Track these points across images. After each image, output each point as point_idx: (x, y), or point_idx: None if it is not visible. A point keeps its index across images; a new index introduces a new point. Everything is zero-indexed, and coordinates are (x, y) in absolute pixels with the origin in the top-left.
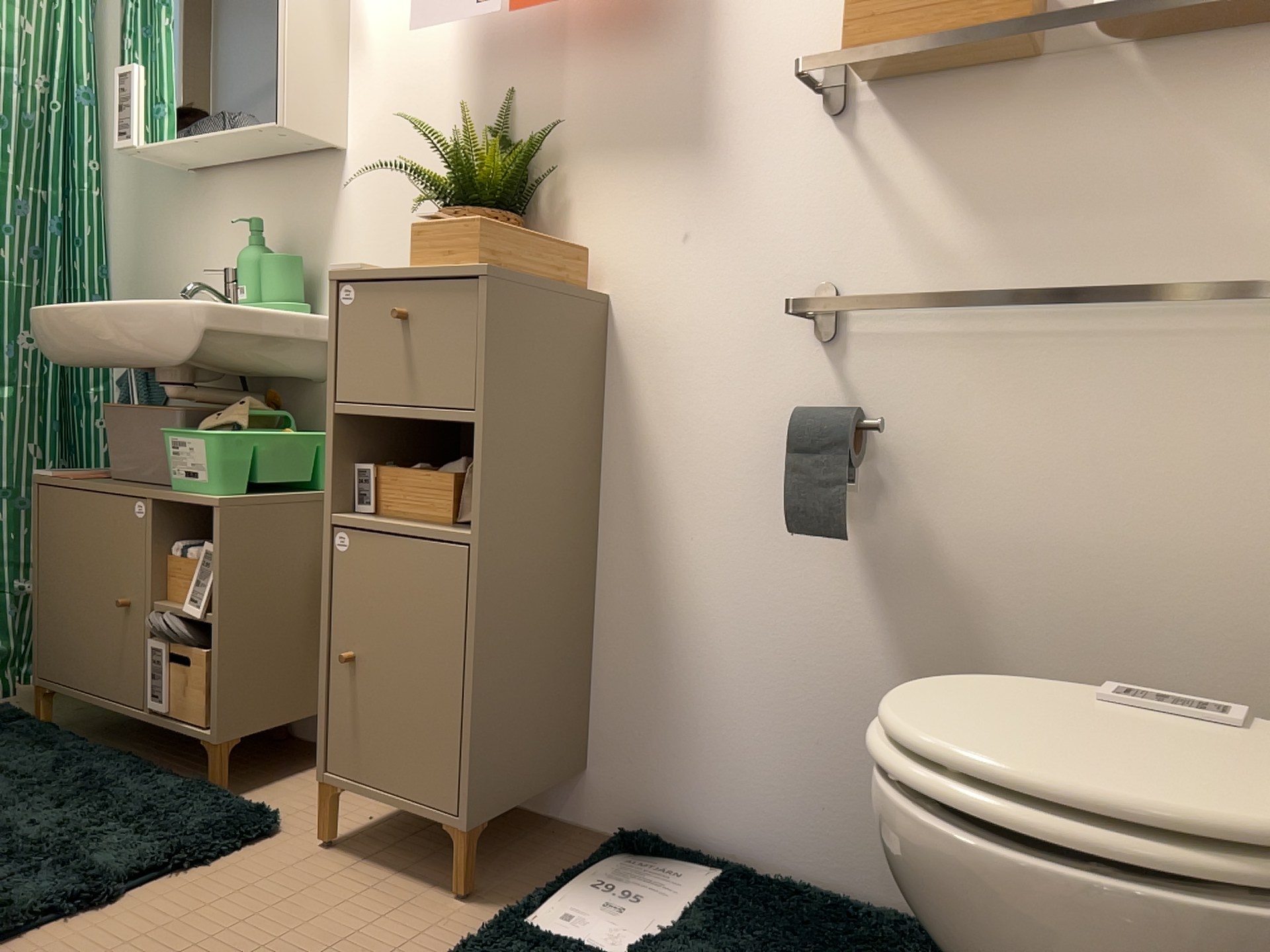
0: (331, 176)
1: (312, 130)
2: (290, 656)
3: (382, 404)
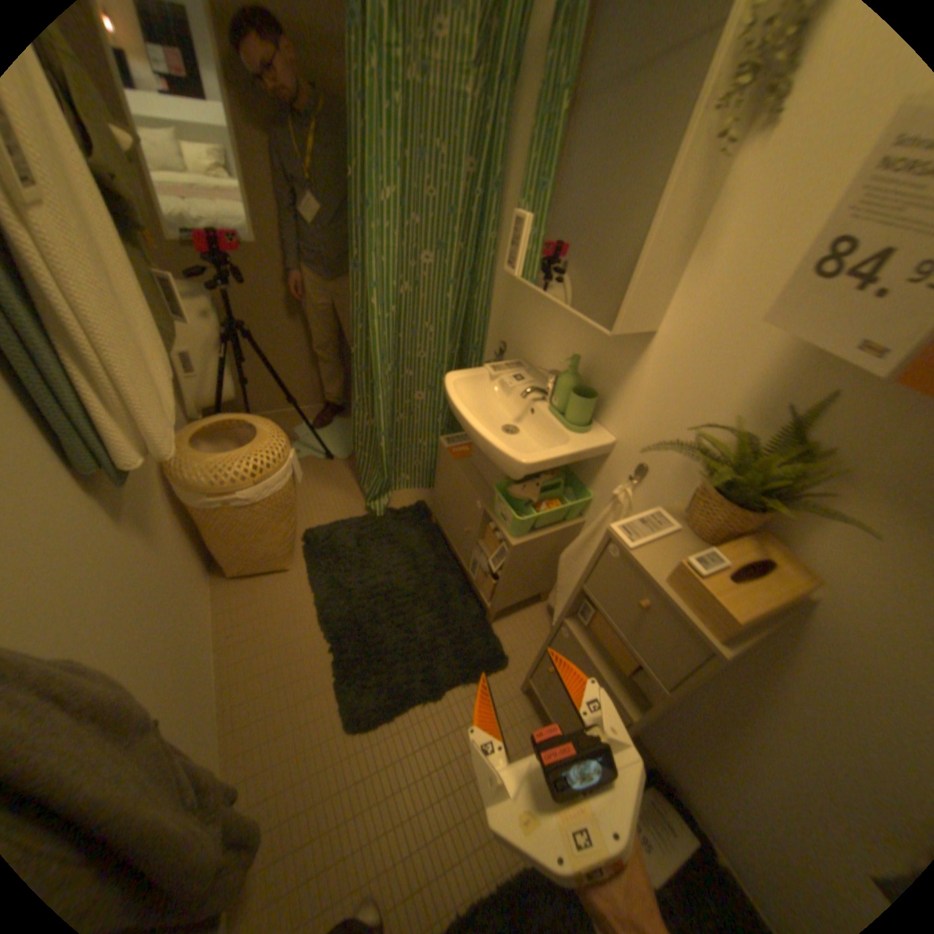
0: (638, 341)
1: (636, 329)
2: (532, 585)
3: (614, 618)
